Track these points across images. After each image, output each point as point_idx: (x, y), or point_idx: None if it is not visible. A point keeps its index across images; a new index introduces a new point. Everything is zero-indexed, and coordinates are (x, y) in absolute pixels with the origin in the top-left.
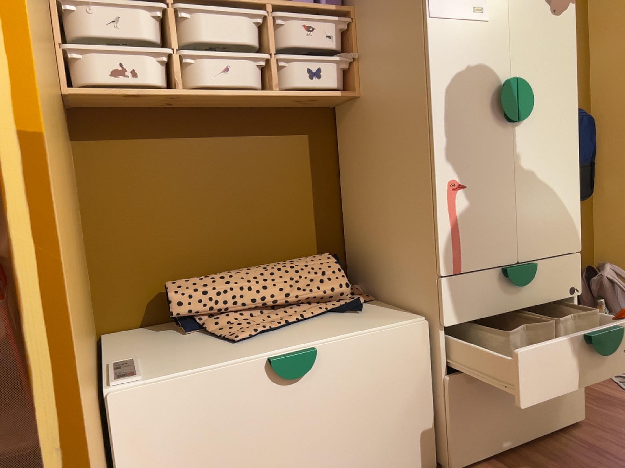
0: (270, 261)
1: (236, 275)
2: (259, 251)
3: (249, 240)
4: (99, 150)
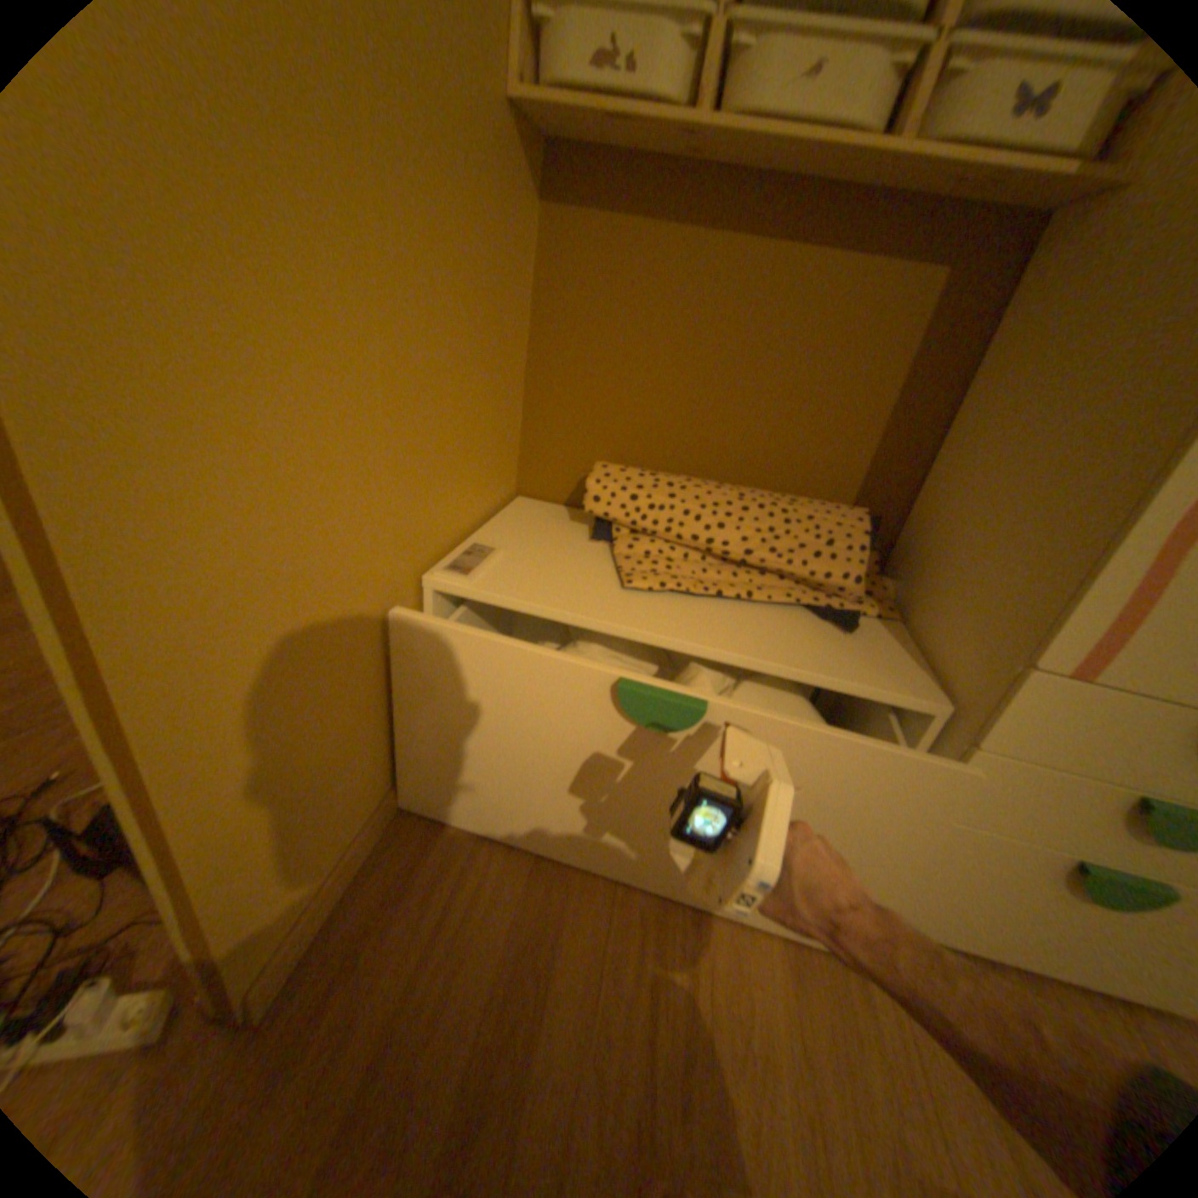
0: (766, 486)
1: (693, 488)
2: (754, 465)
3: (747, 441)
4: (573, 224)
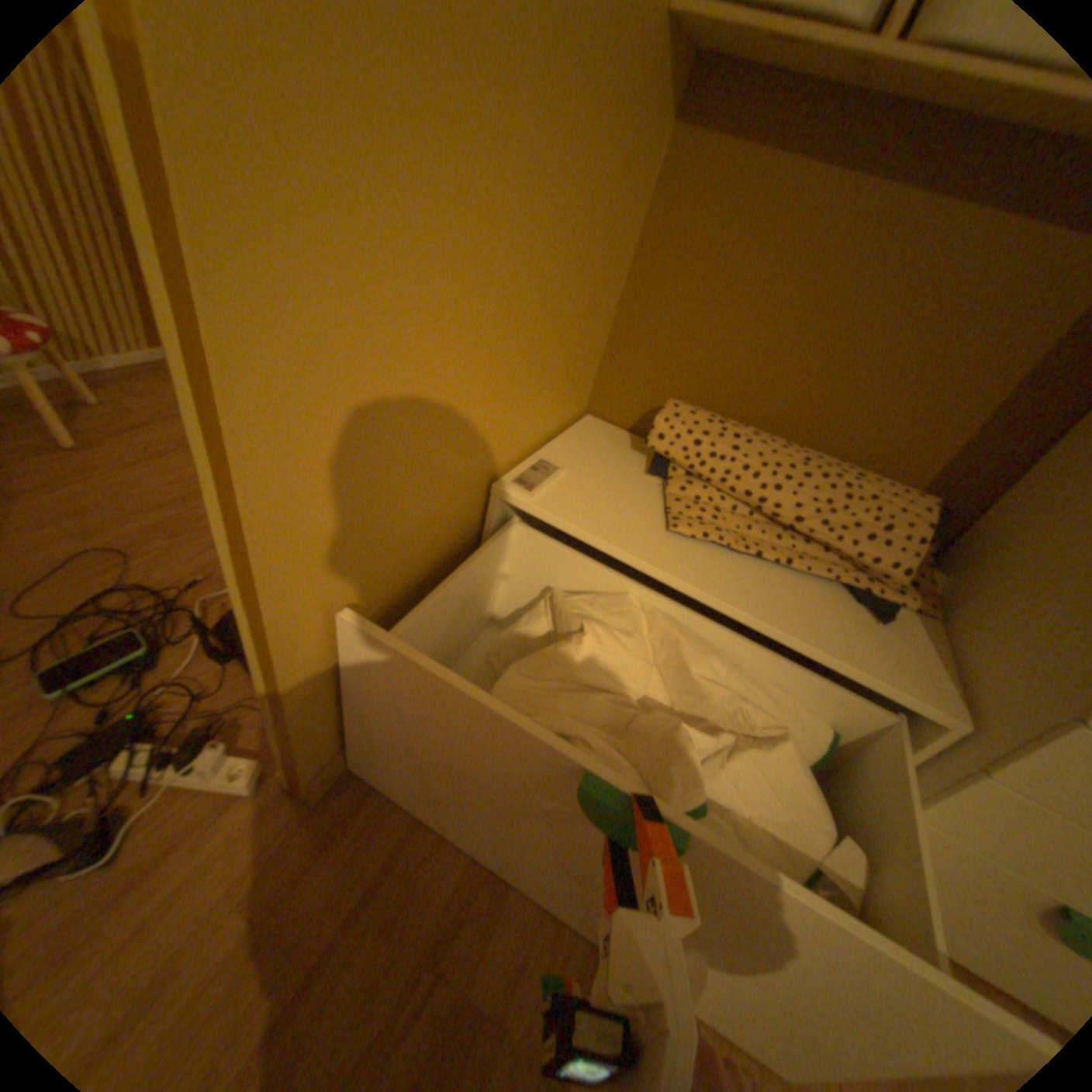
0: (835, 451)
1: (759, 443)
2: (829, 429)
3: (828, 403)
4: (704, 149)
